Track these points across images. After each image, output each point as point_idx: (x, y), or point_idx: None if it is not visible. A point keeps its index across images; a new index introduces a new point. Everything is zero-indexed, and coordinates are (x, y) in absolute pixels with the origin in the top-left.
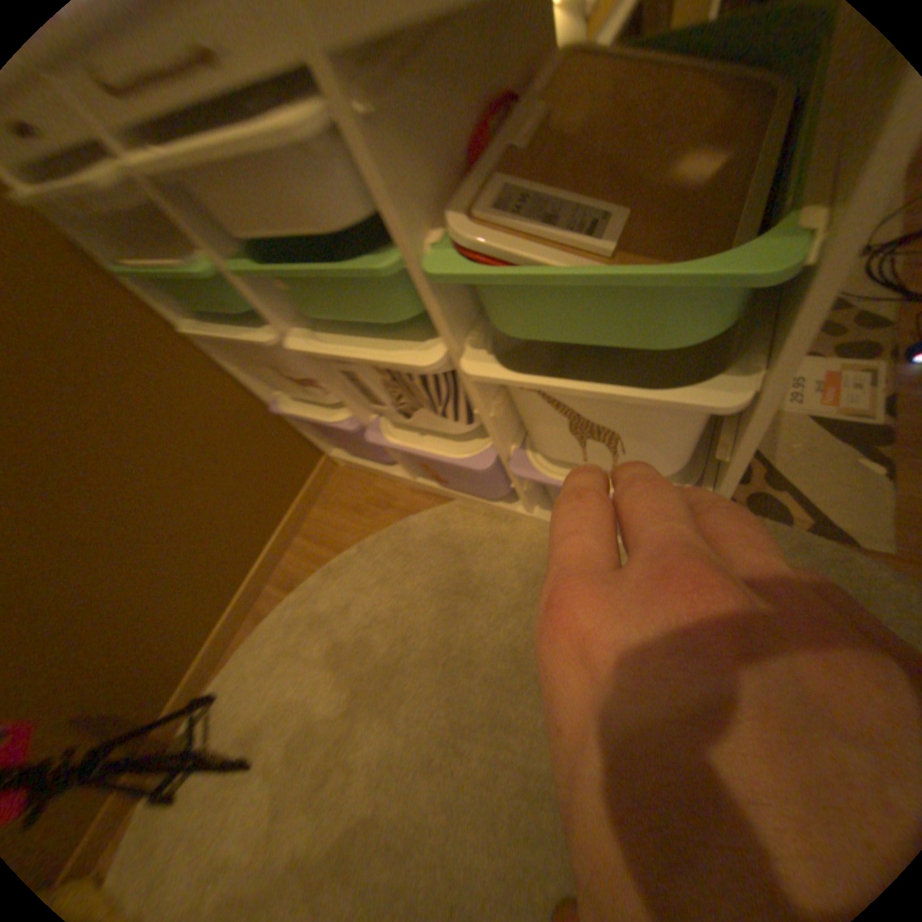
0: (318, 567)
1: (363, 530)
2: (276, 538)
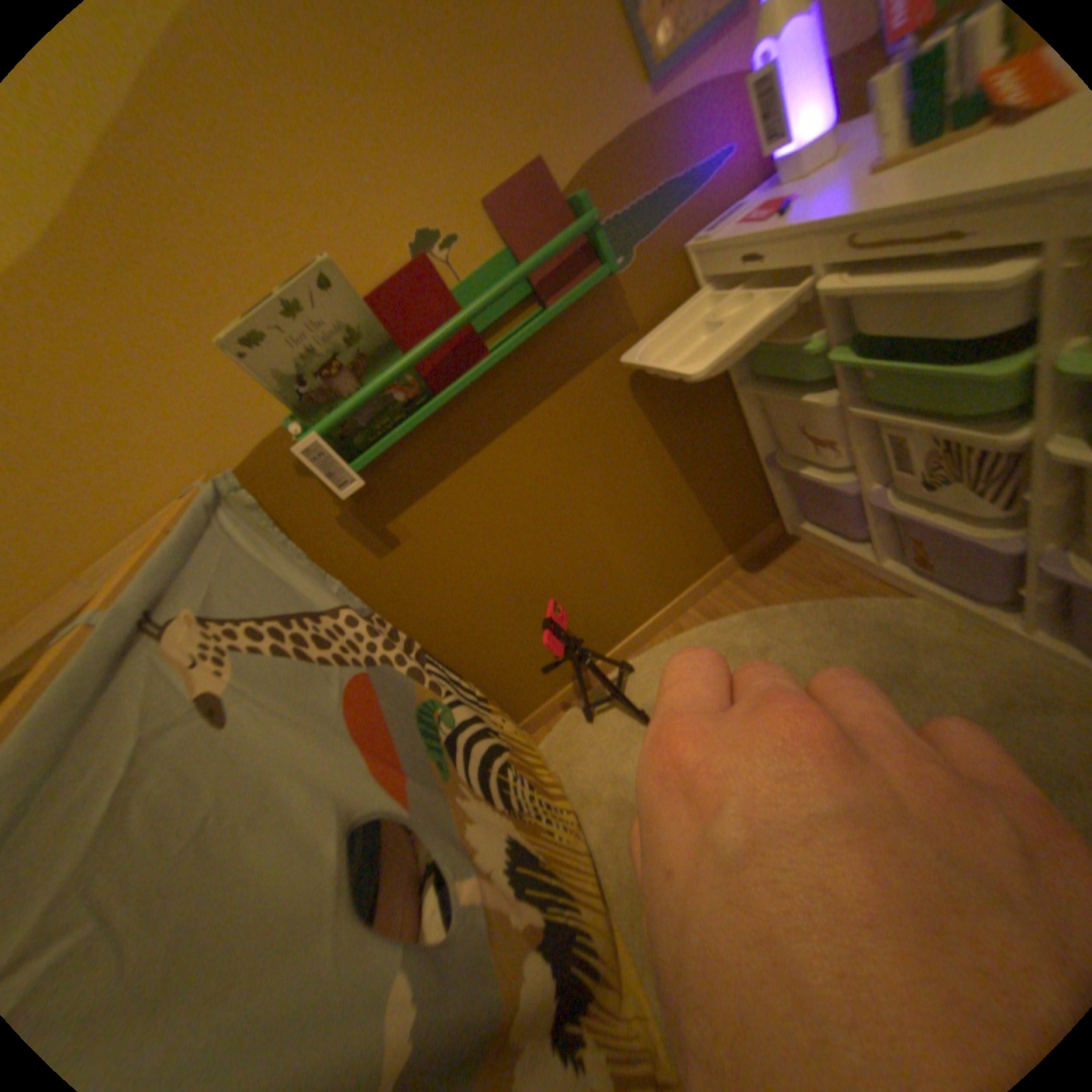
0: (740, 609)
1: (795, 594)
2: (710, 572)
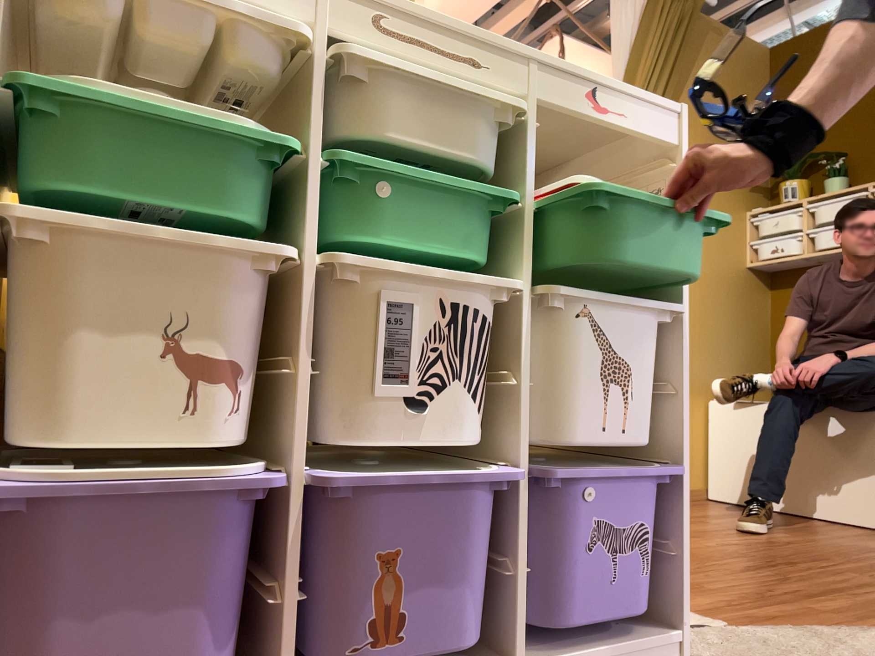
0: None
1: None
2: None
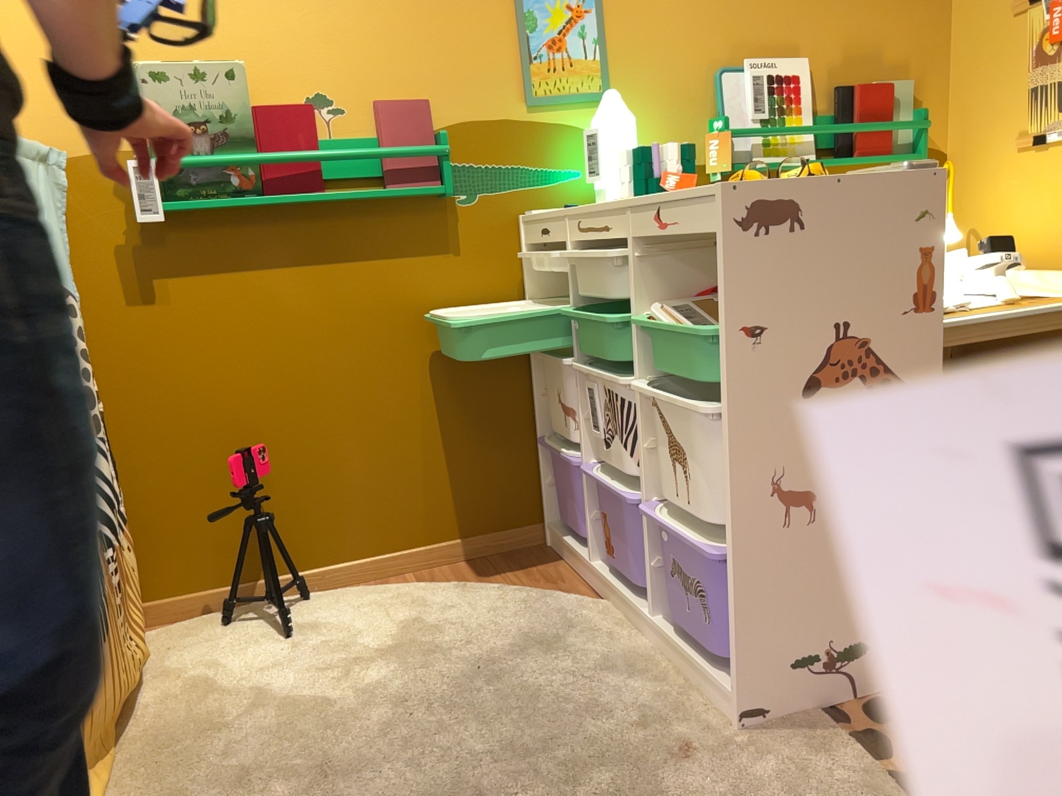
0: (455, 582)
1: (513, 583)
2: (448, 542)
